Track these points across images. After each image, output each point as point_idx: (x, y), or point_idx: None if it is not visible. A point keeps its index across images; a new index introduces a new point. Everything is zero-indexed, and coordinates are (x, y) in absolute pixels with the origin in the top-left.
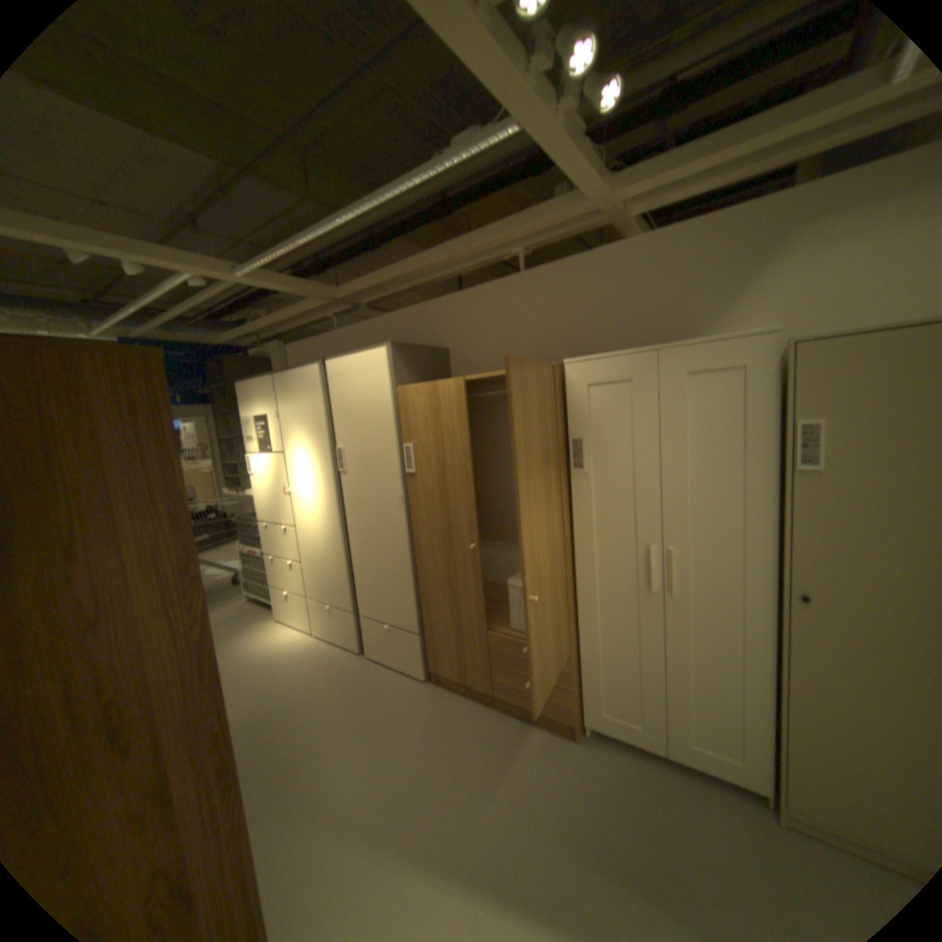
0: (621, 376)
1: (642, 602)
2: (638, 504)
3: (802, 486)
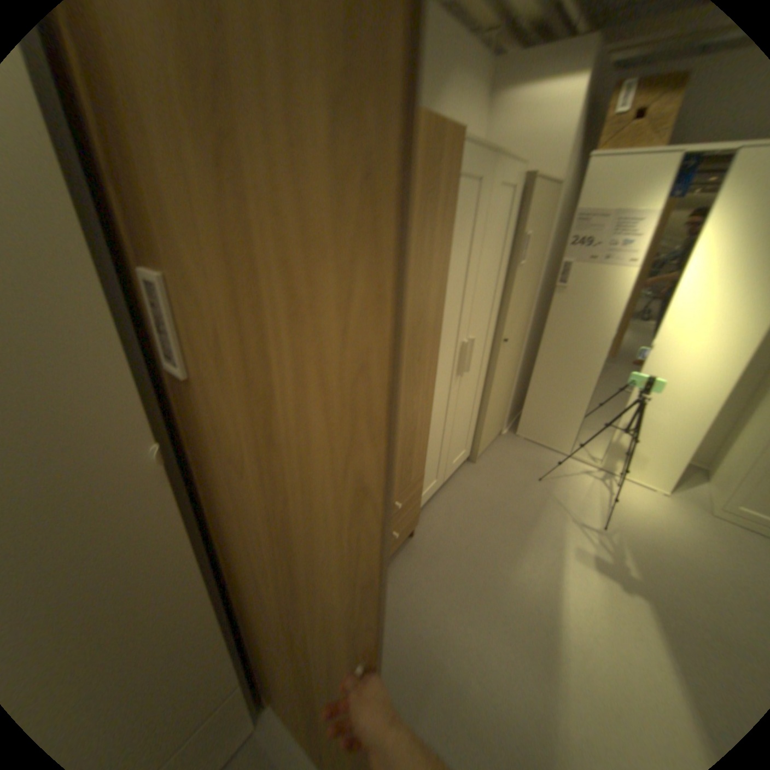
0: (479, 169)
1: (451, 390)
2: (463, 307)
3: (518, 274)
